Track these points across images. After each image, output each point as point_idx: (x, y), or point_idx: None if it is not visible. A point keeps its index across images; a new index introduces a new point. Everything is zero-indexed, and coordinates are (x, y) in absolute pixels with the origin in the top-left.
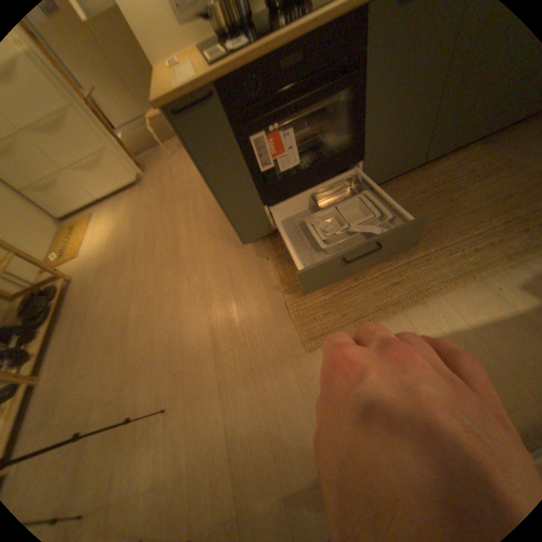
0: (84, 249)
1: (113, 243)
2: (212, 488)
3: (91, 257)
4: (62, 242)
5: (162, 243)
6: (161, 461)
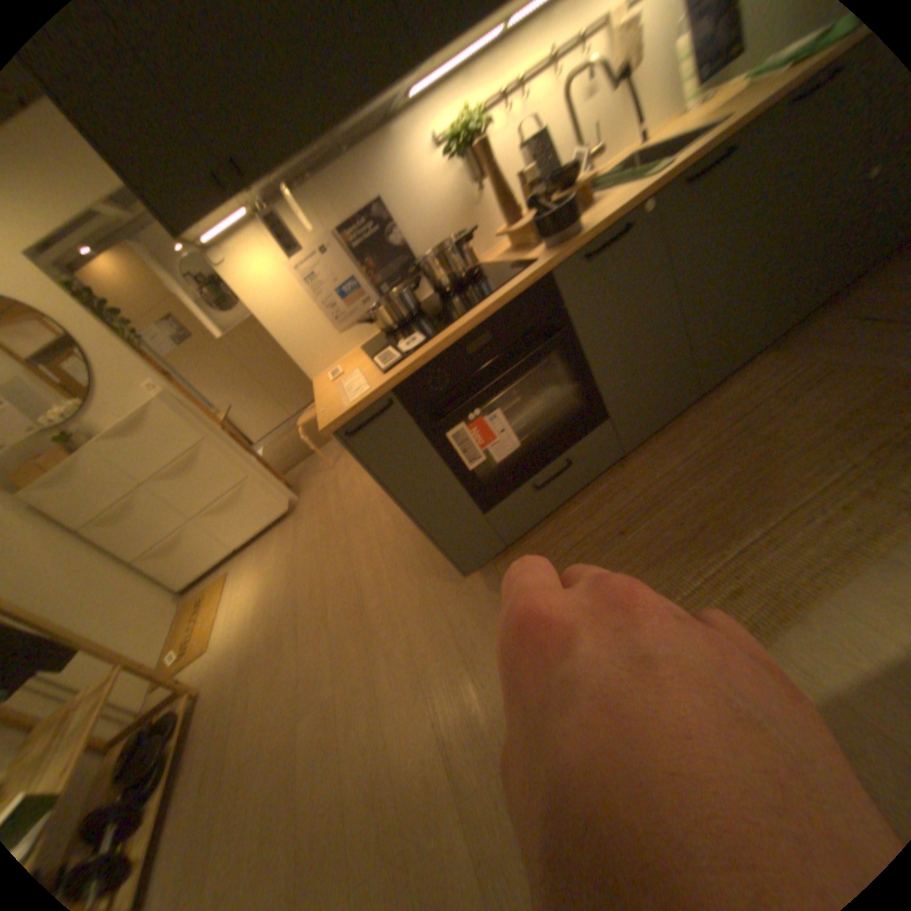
0: (220, 634)
1: (263, 615)
2: None
3: (231, 646)
4: (187, 629)
5: (338, 599)
6: None
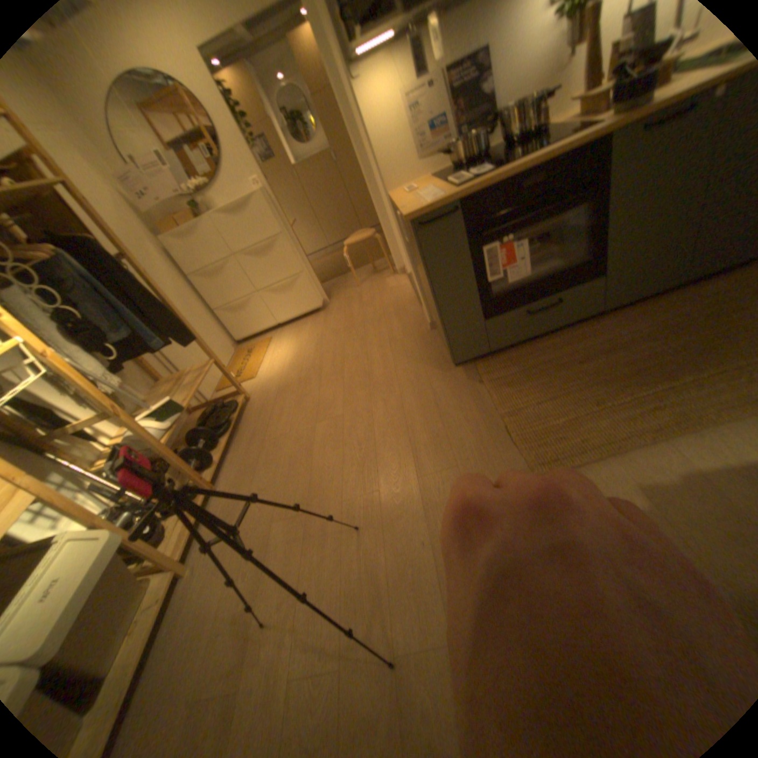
0: (264, 370)
1: (296, 365)
2: (419, 611)
3: (272, 378)
4: (241, 364)
5: (352, 366)
6: (357, 578)
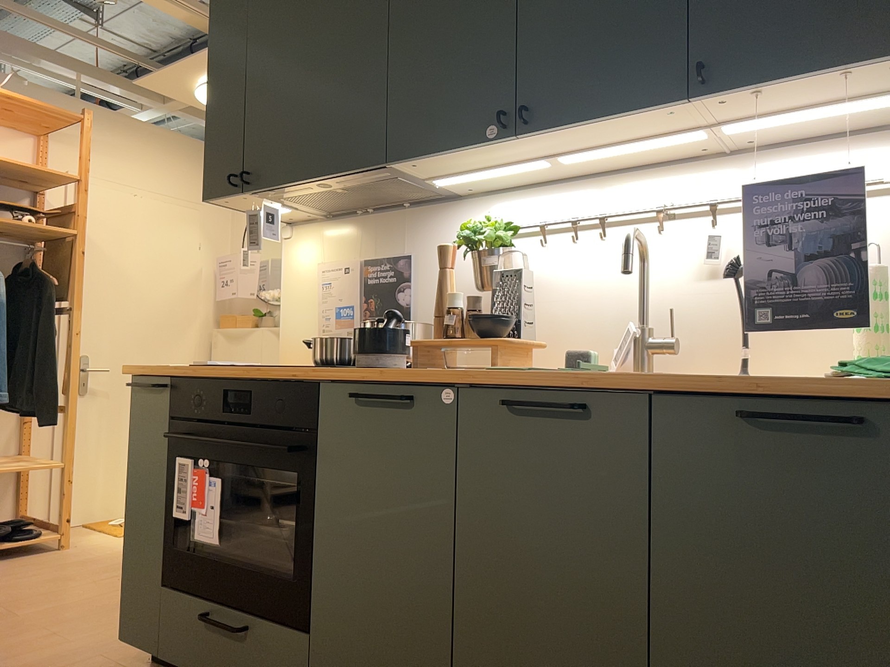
0: None
1: None
2: None
3: (114, 548)
4: None
5: None
6: None
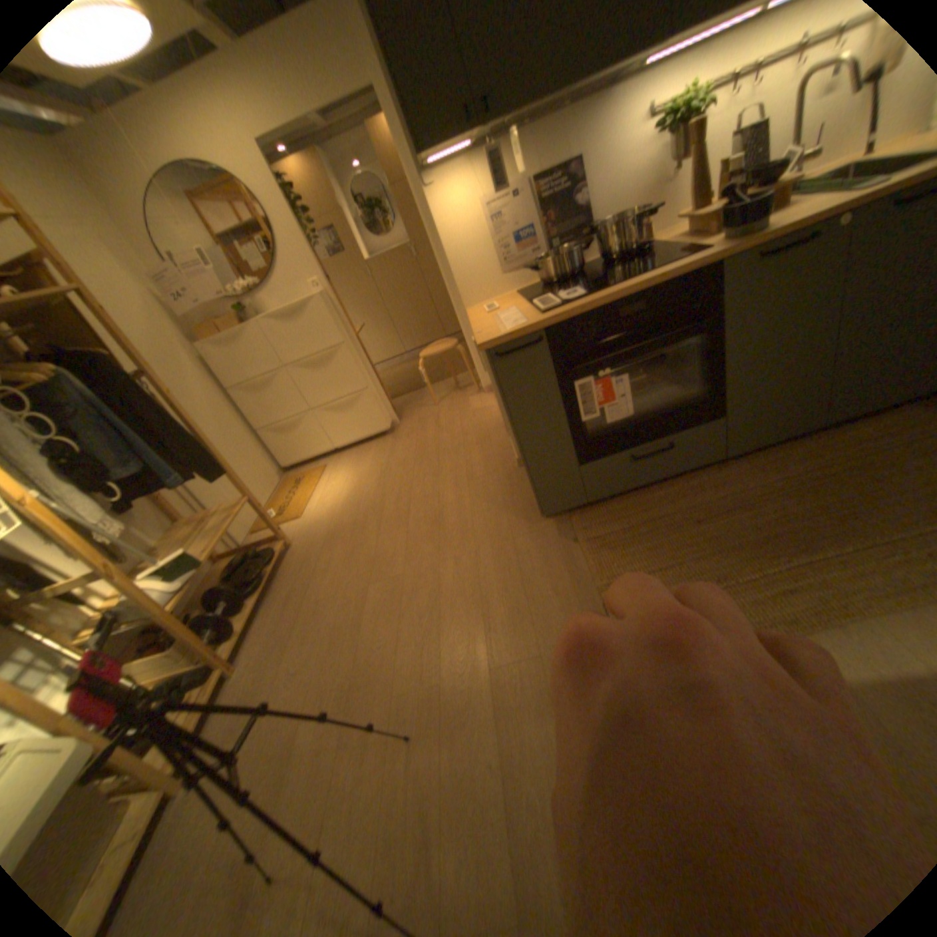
0: (313, 508)
1: (353, 504)
2: (480, 870)
3: (322, 519)
4: (286, 498)
5: (420, 509)
6: (401, 814)
